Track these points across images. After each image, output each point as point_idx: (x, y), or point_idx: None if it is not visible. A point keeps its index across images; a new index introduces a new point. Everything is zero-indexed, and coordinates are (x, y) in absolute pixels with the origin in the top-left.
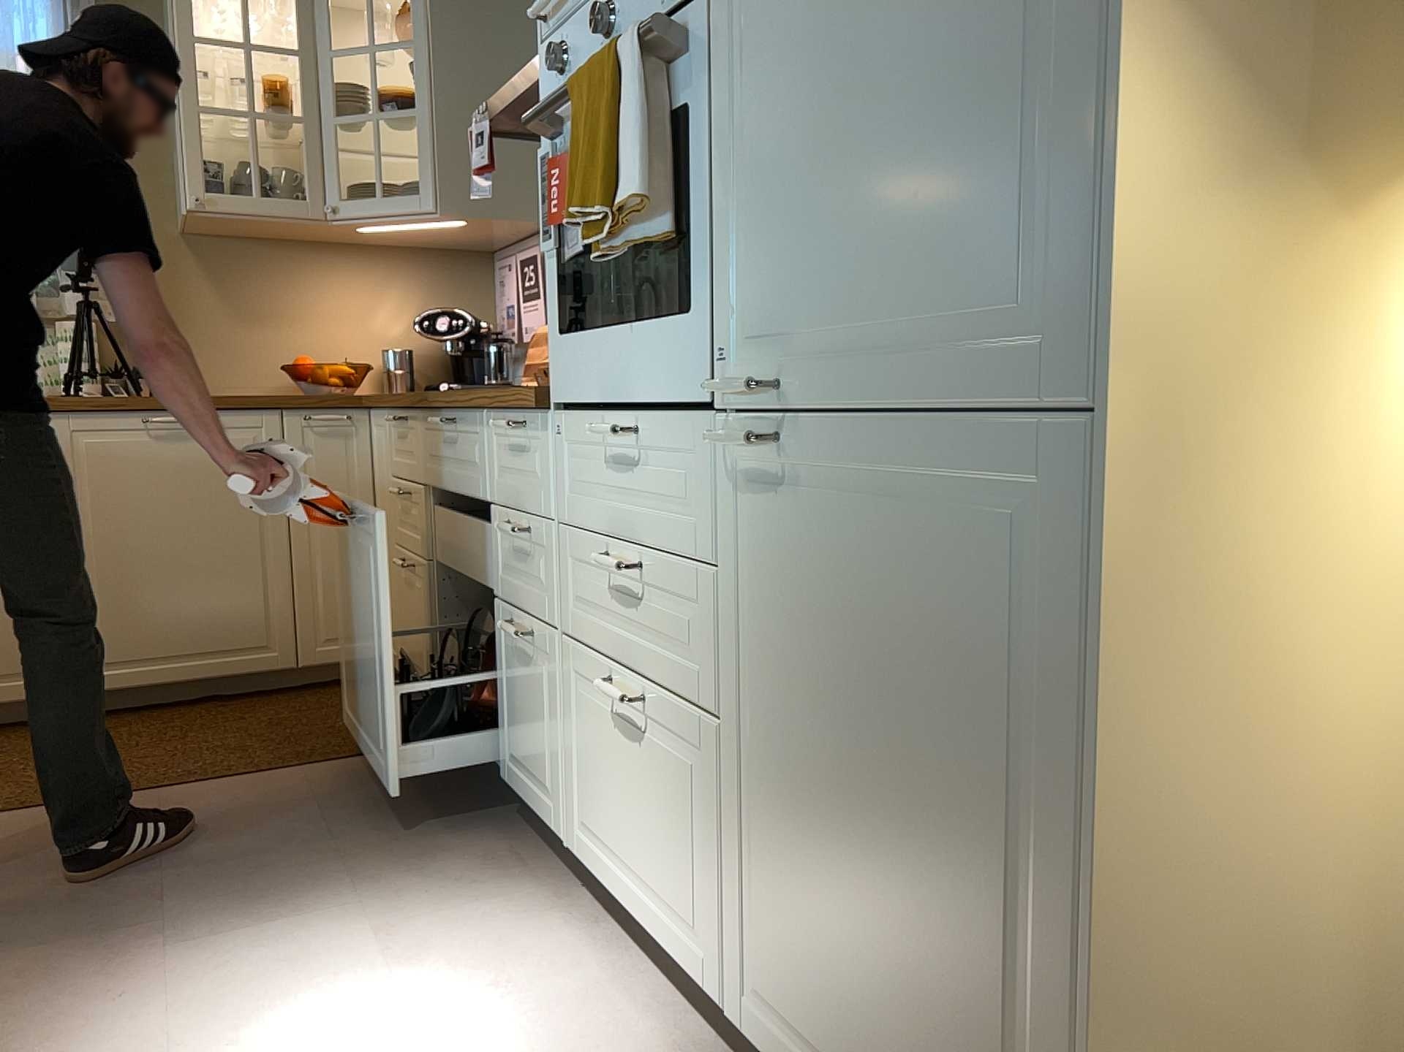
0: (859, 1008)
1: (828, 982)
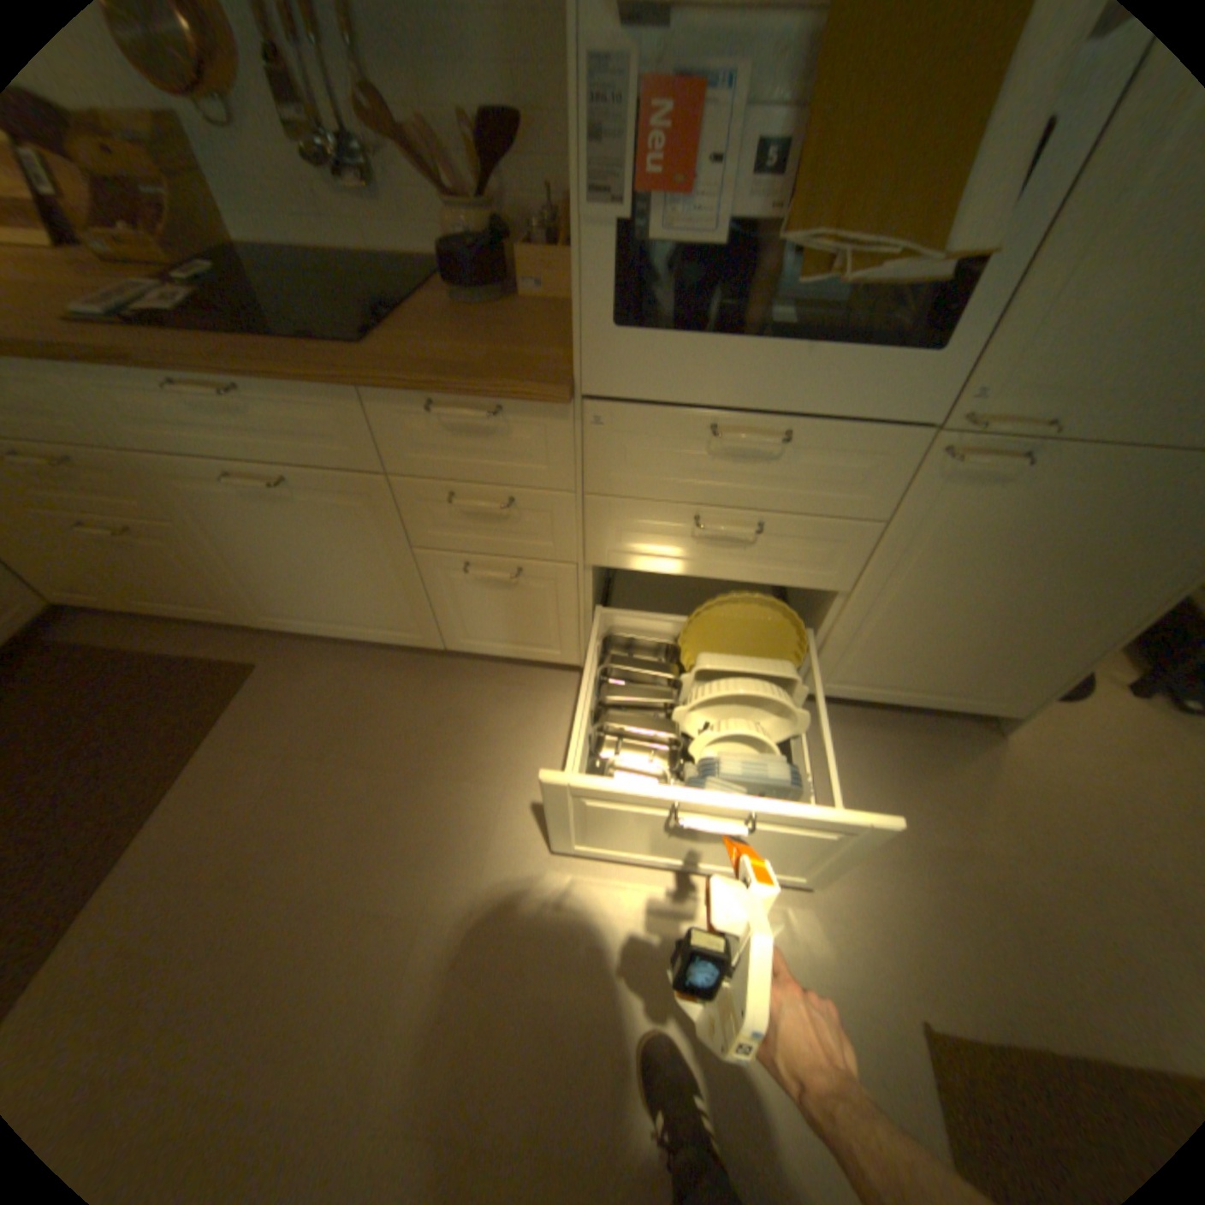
0: (933, 668)
1: (910, 666)
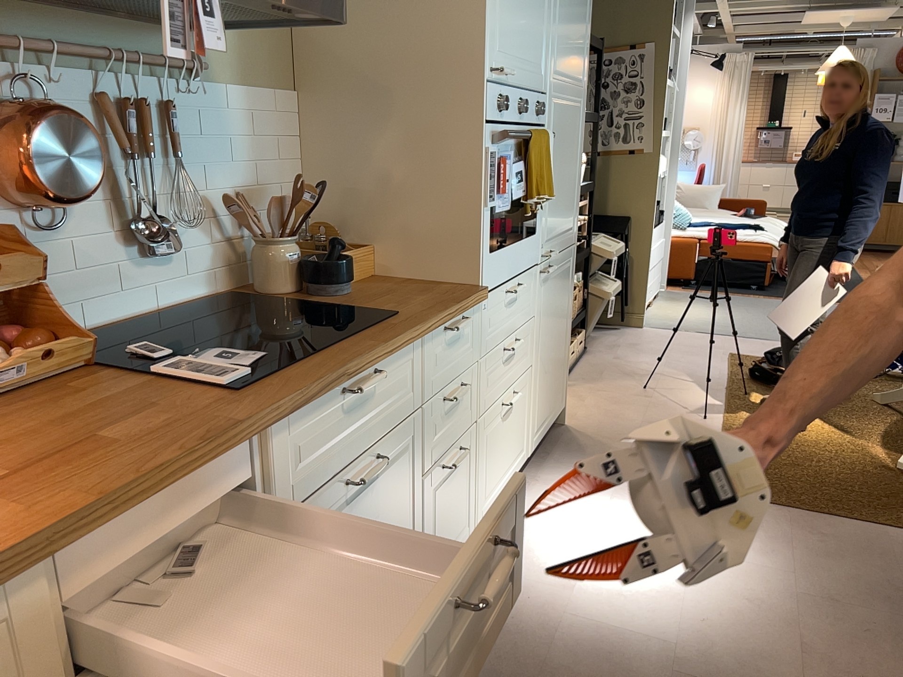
0: (550, 394)
1: (546, 398)
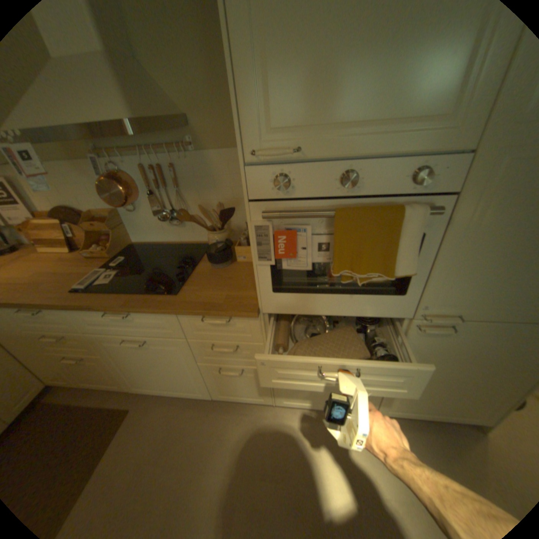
0: (439, 405)
1: (427, 405)
